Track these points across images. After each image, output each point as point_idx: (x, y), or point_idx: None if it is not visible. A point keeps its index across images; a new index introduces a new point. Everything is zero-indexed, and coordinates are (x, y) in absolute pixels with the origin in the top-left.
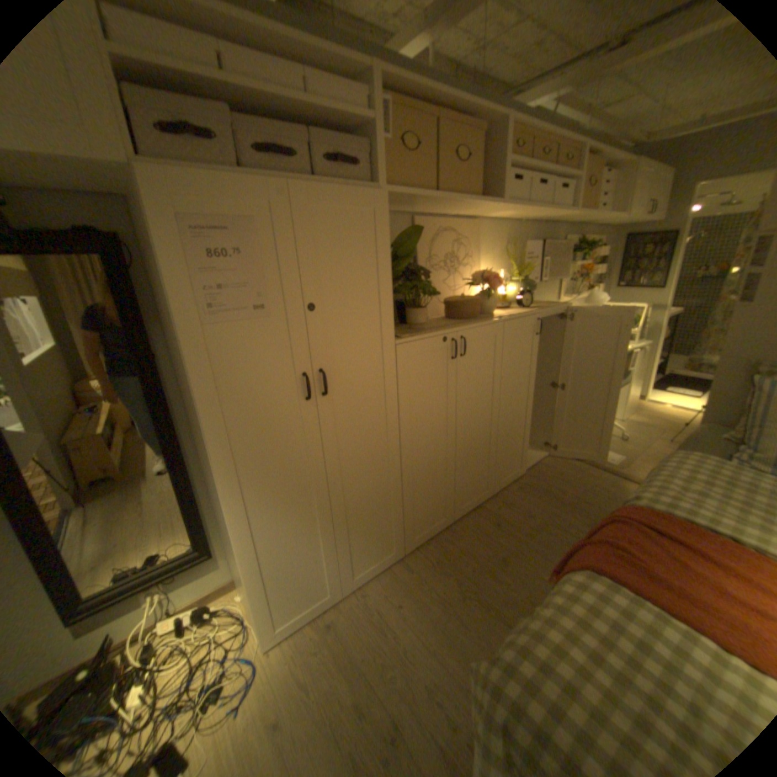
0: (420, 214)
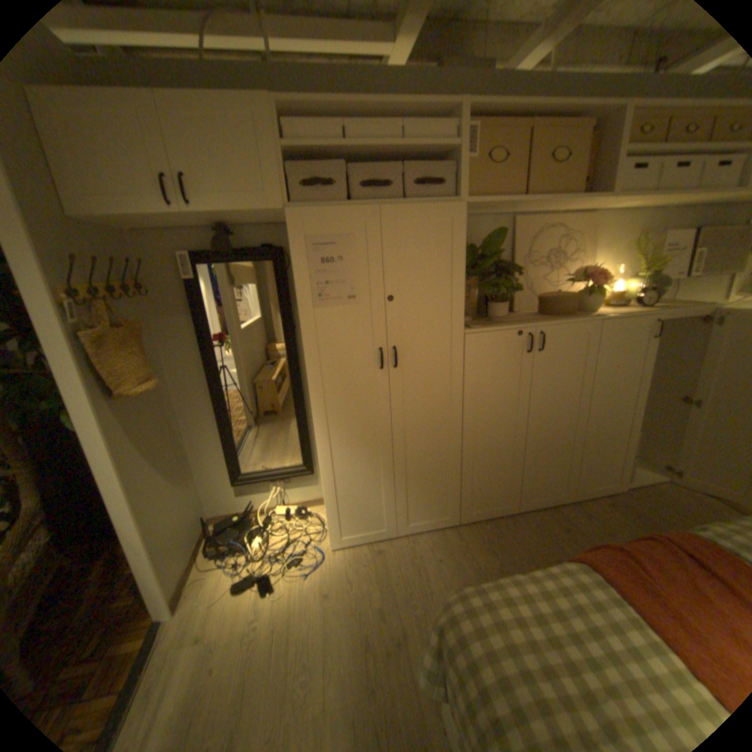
0: (522, 214)
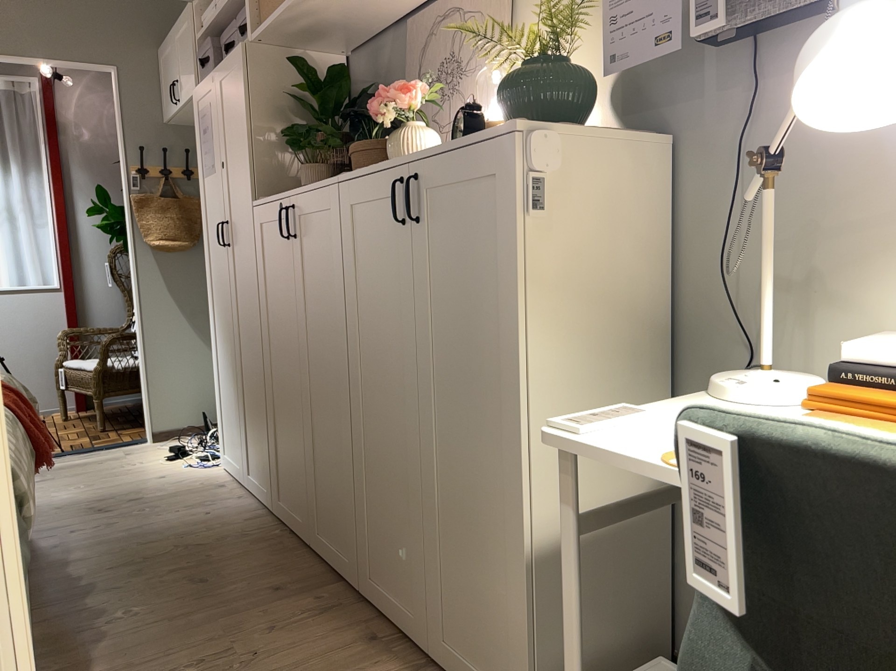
0: (417, 12)
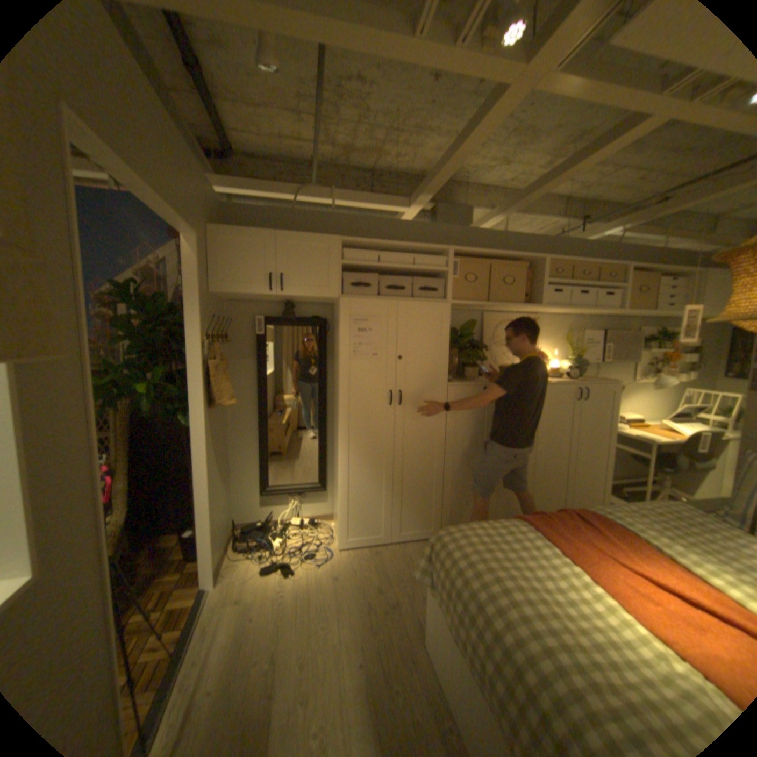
0: (488, 312)
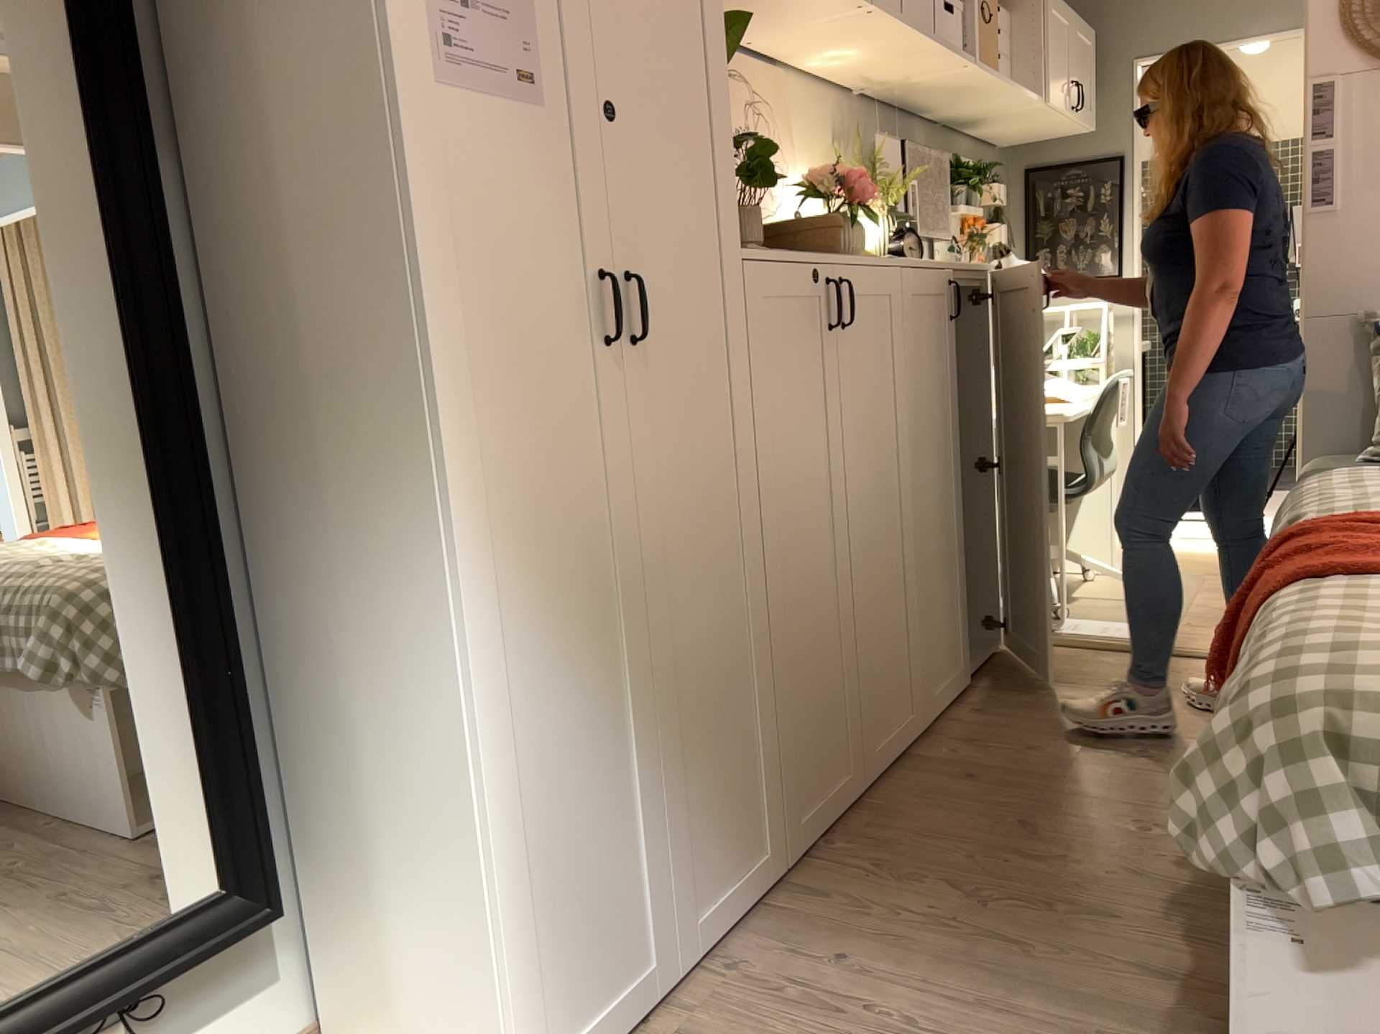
0: None
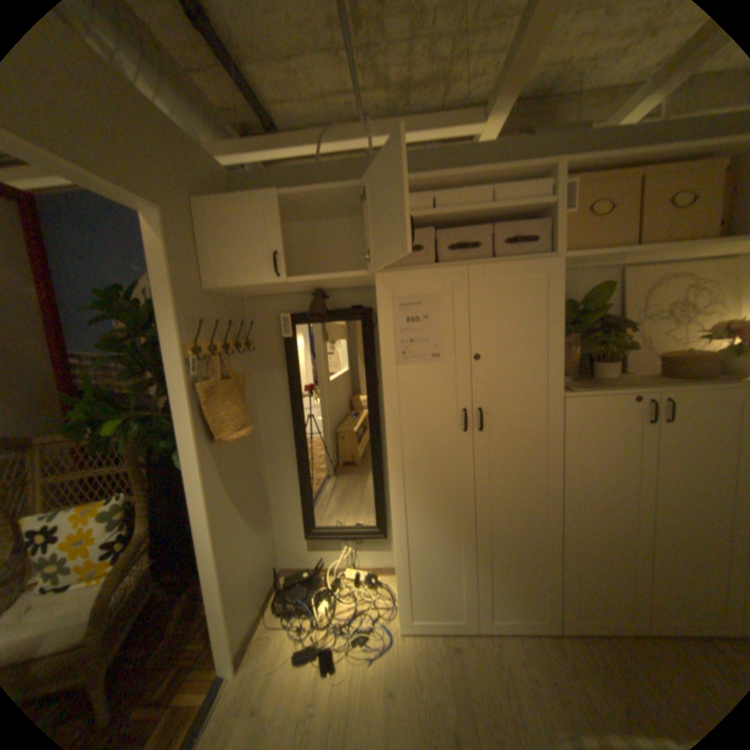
0: (633, 265)
